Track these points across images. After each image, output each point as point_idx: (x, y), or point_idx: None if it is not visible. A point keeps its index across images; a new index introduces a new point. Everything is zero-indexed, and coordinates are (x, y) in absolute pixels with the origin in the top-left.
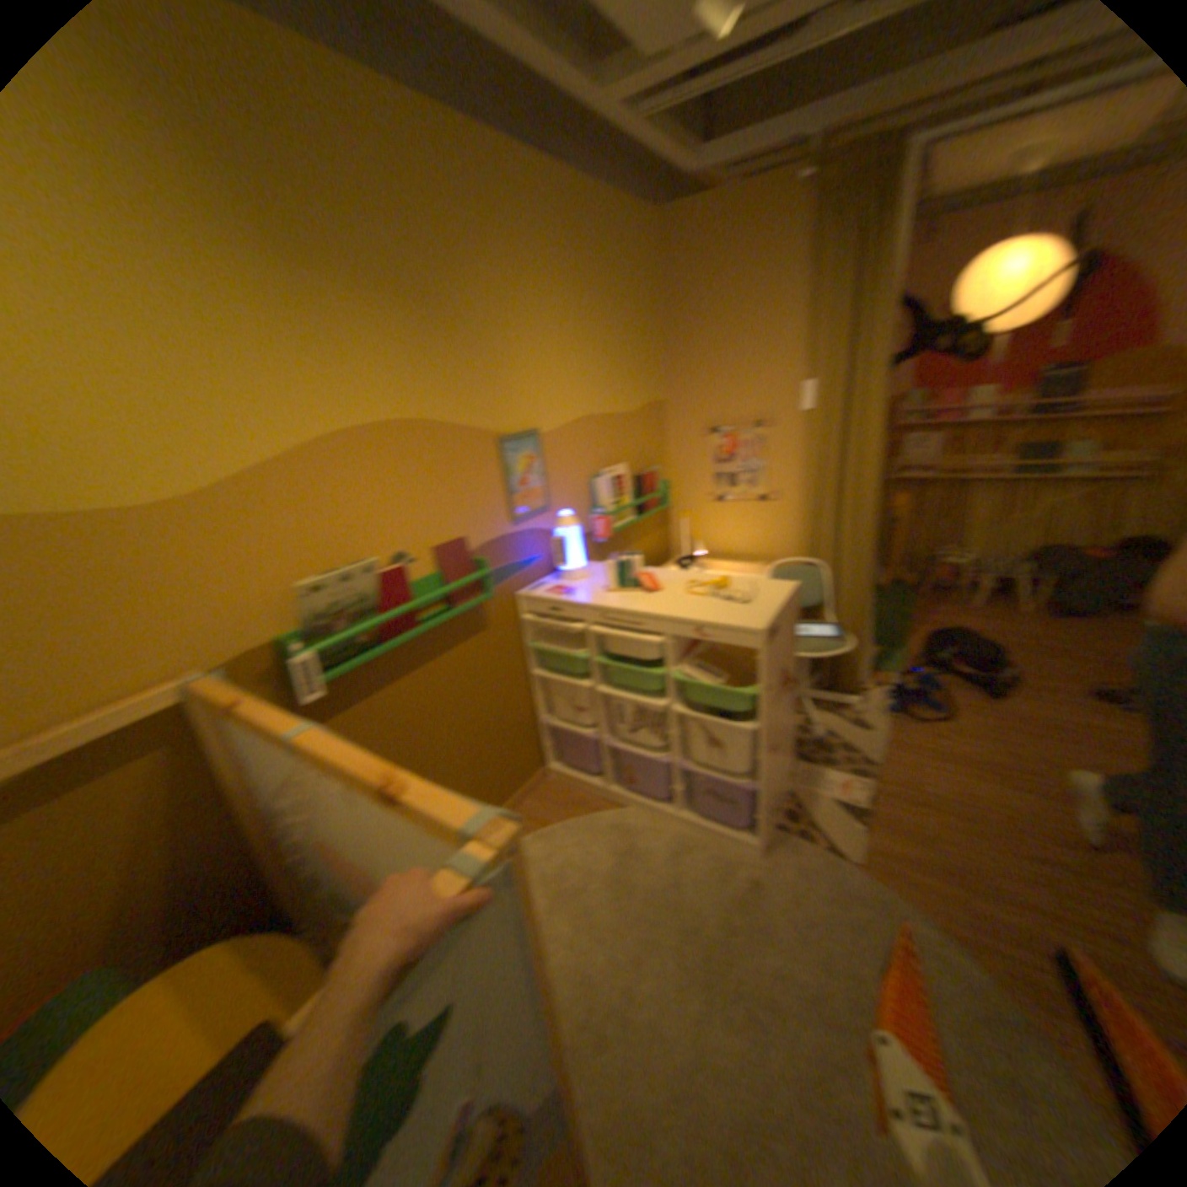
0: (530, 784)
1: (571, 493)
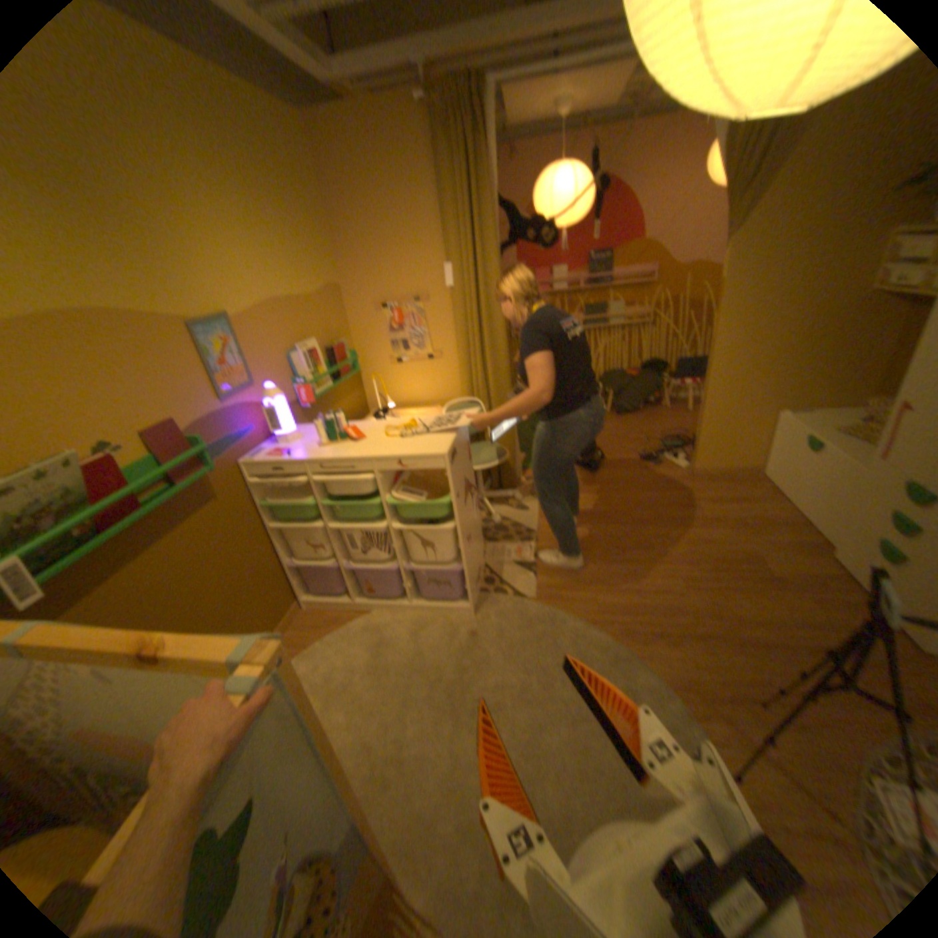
0: (282, 619)
1: (267, 367)
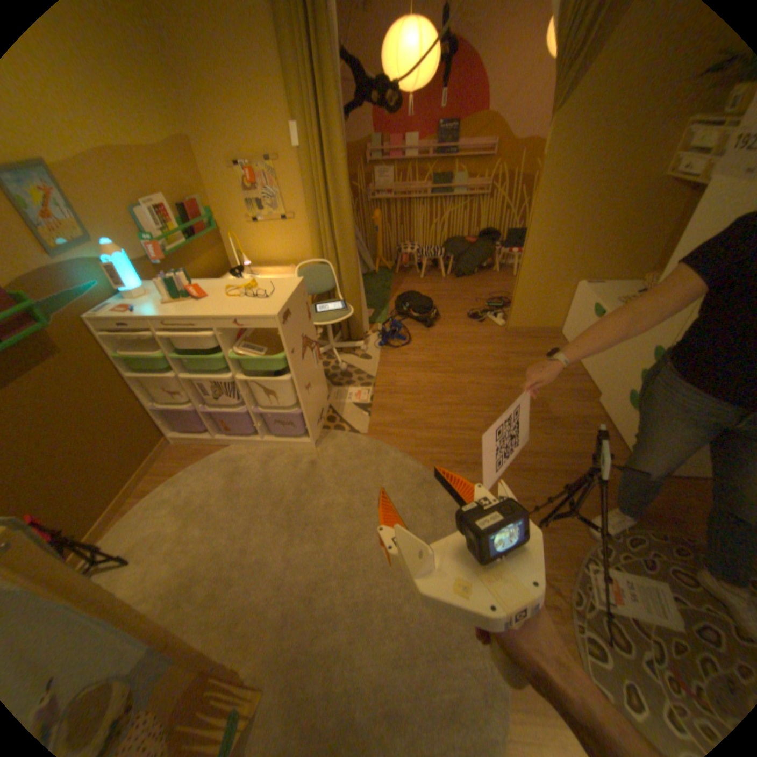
0: (151, 454)
1: (107, 223)
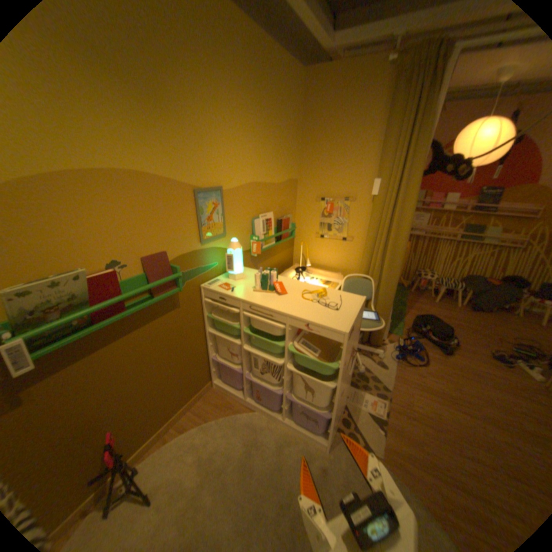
0: (198, 394)
1: (238, 227)
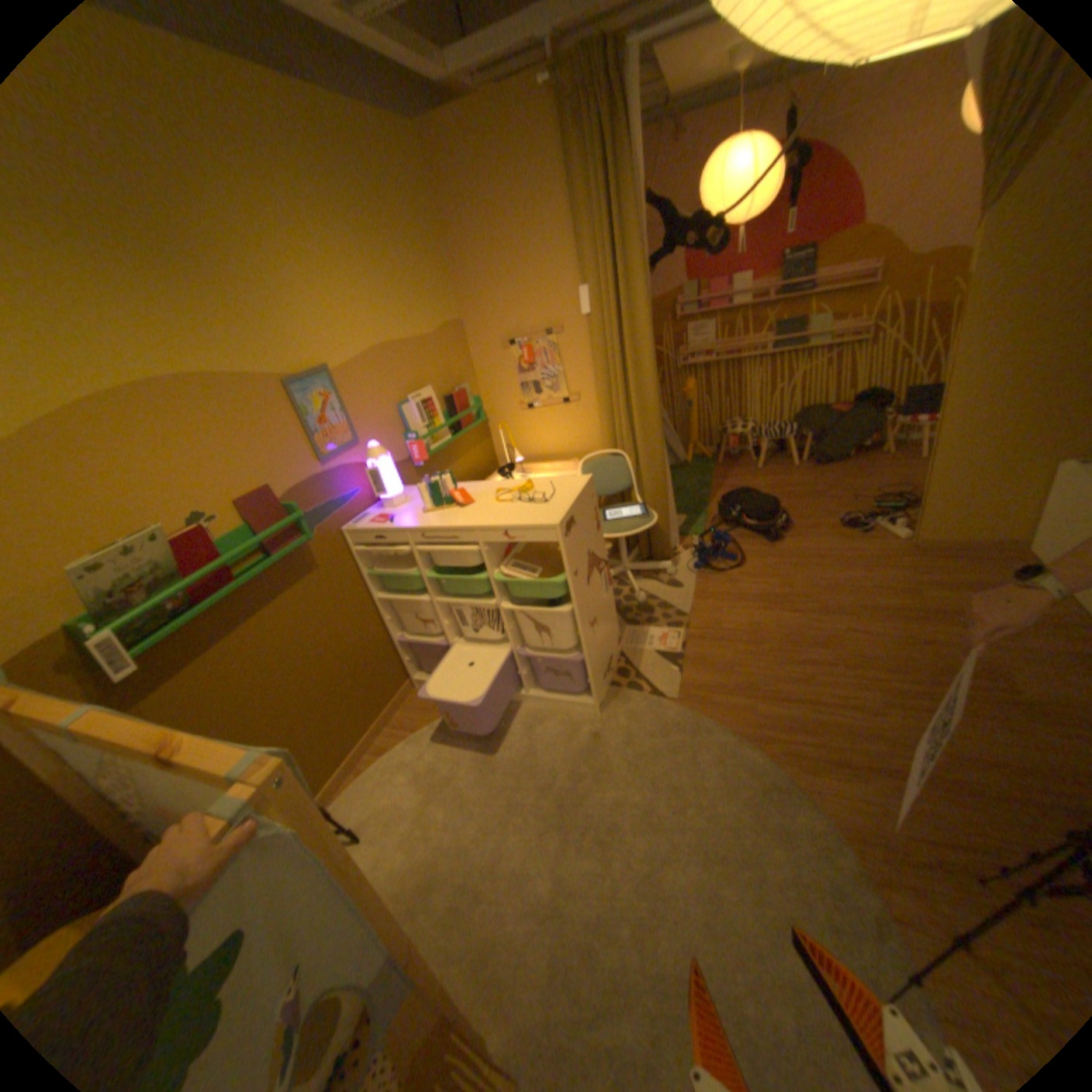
0: (393, 700)
1: (375, 424)
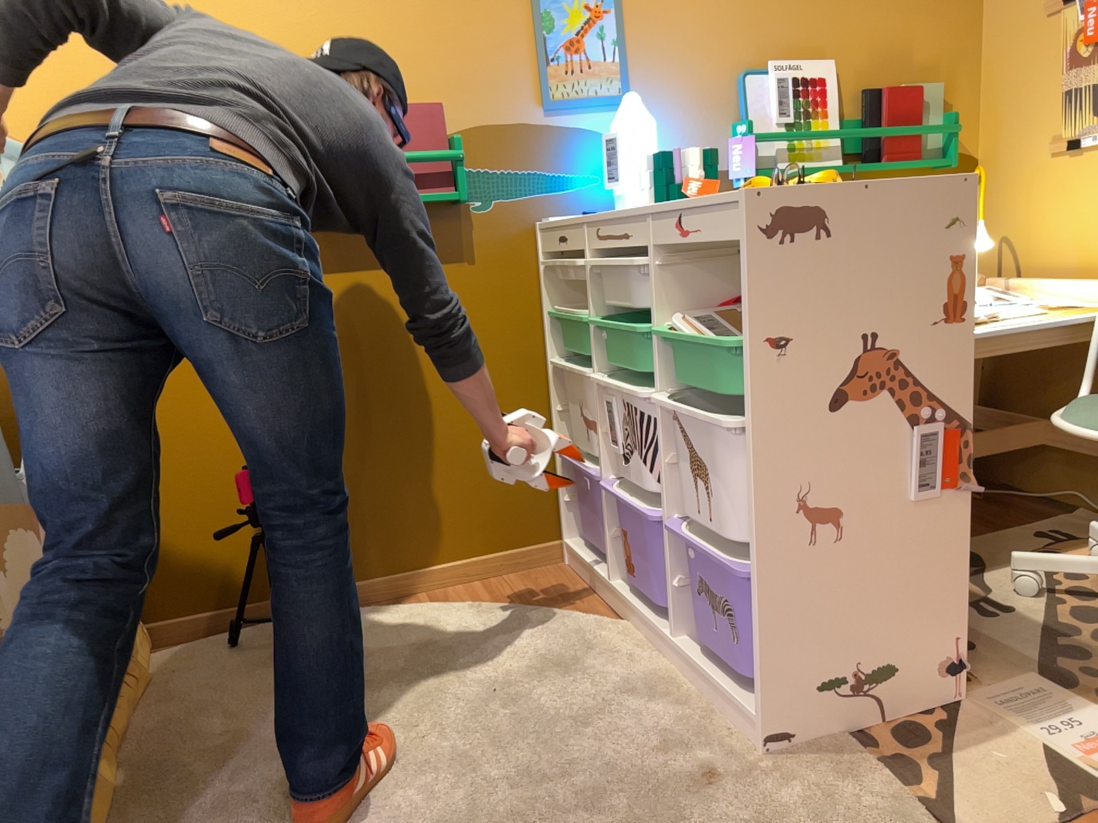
0: (516, 551)
1: (679, 87)
